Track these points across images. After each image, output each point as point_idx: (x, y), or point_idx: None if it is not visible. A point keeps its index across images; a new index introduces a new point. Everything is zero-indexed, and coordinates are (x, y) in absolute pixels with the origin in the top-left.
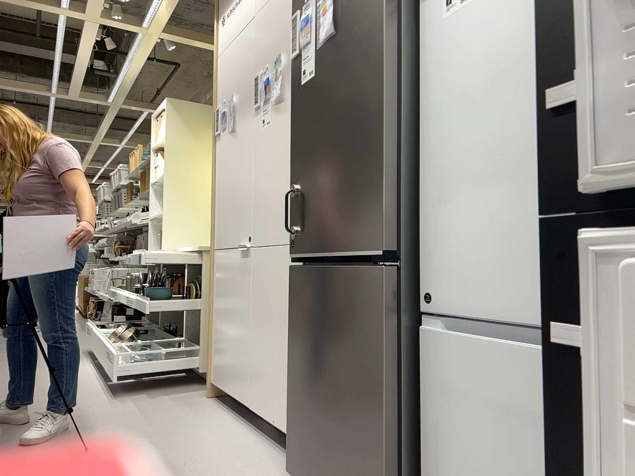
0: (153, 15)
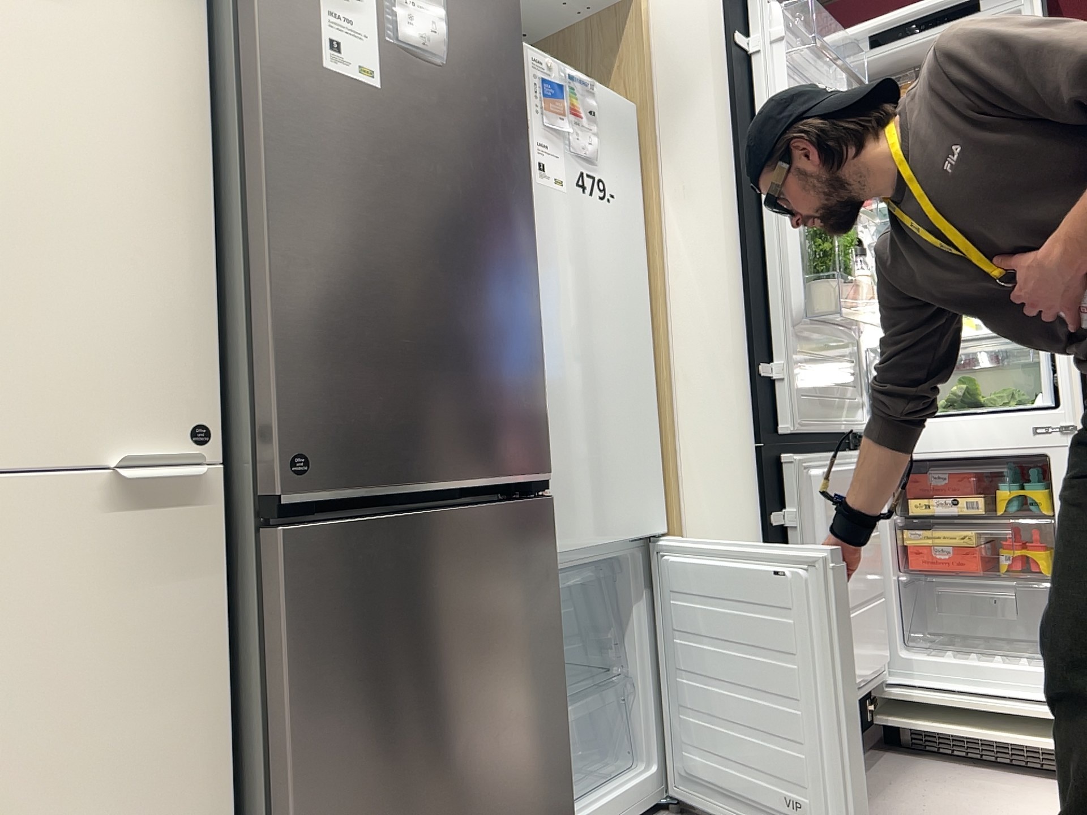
0: None
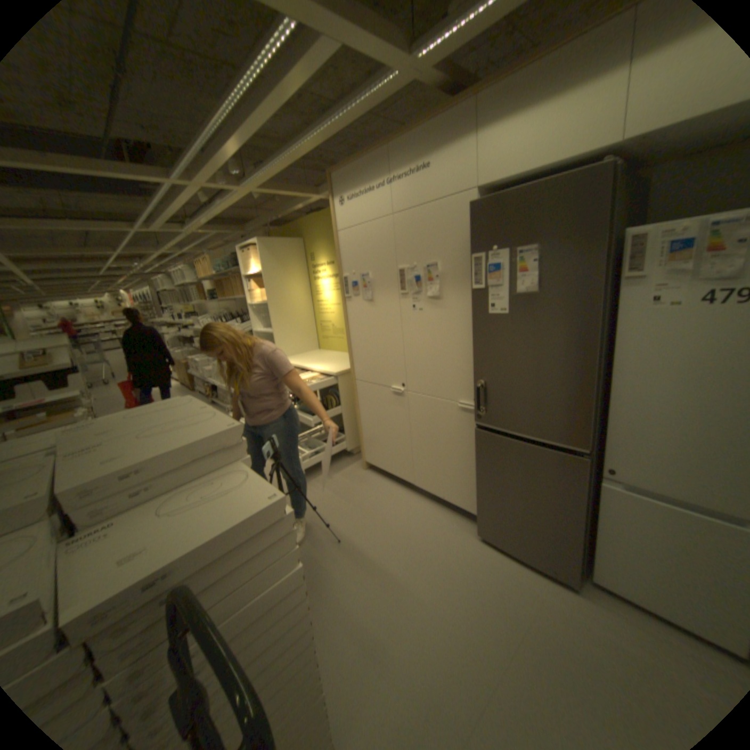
0: (253, 177)
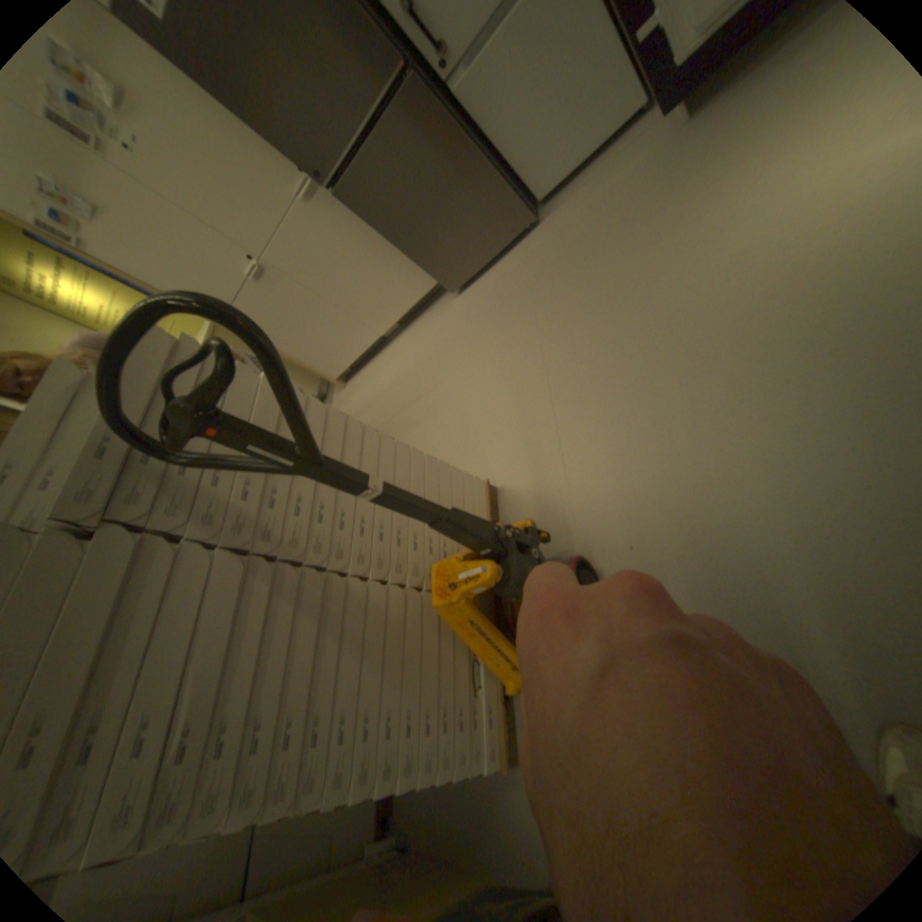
0: None
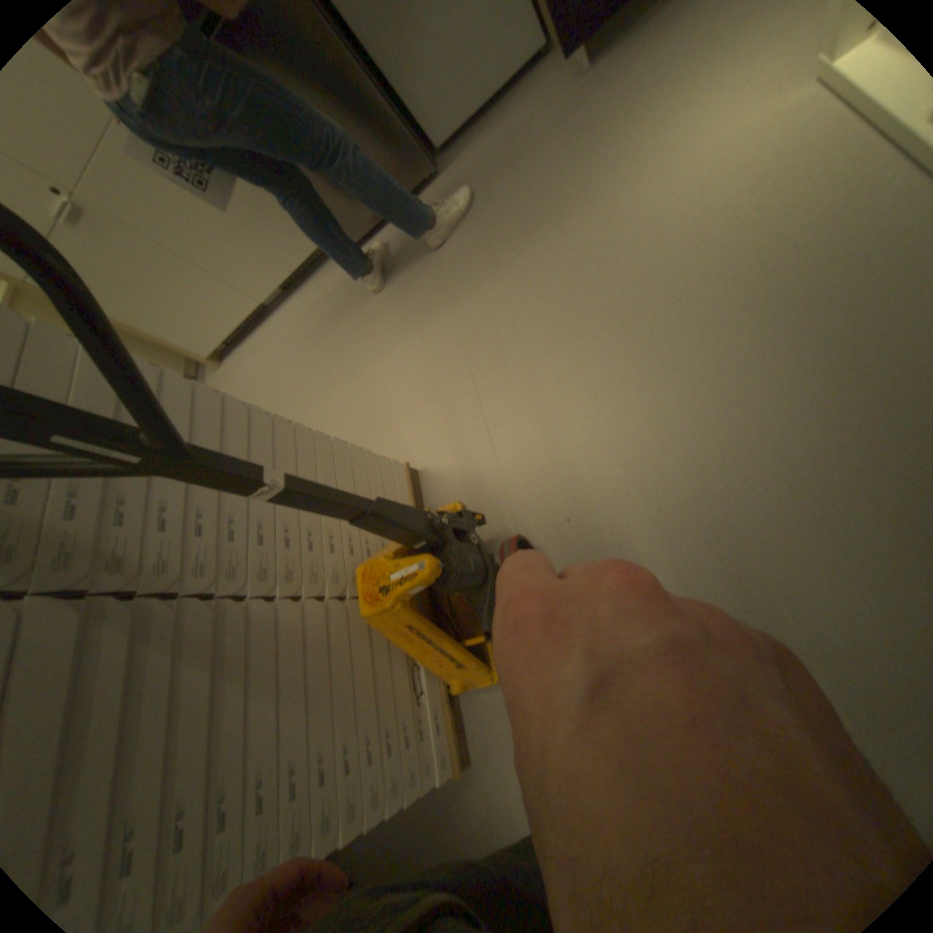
0: None
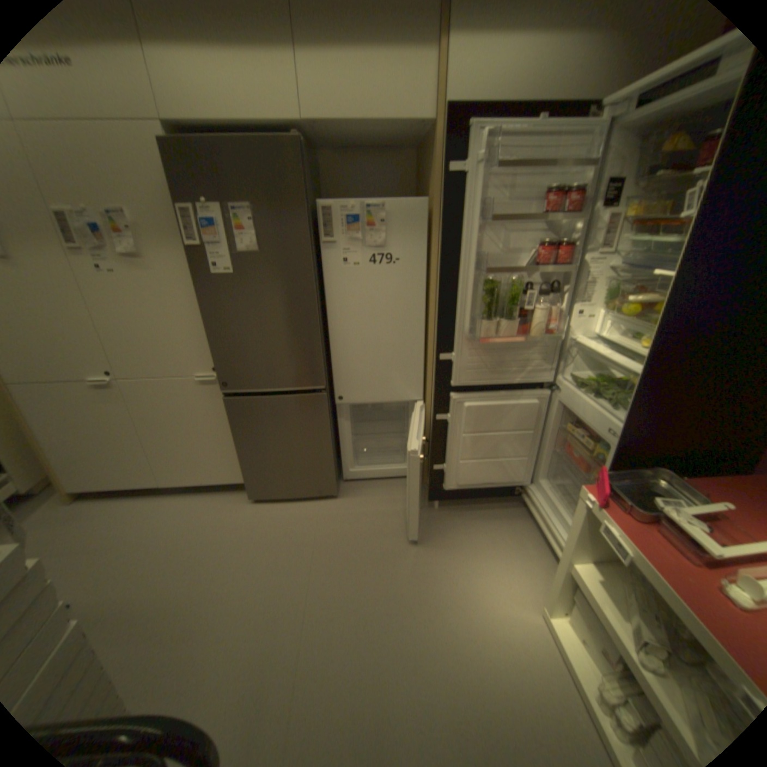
0: None
